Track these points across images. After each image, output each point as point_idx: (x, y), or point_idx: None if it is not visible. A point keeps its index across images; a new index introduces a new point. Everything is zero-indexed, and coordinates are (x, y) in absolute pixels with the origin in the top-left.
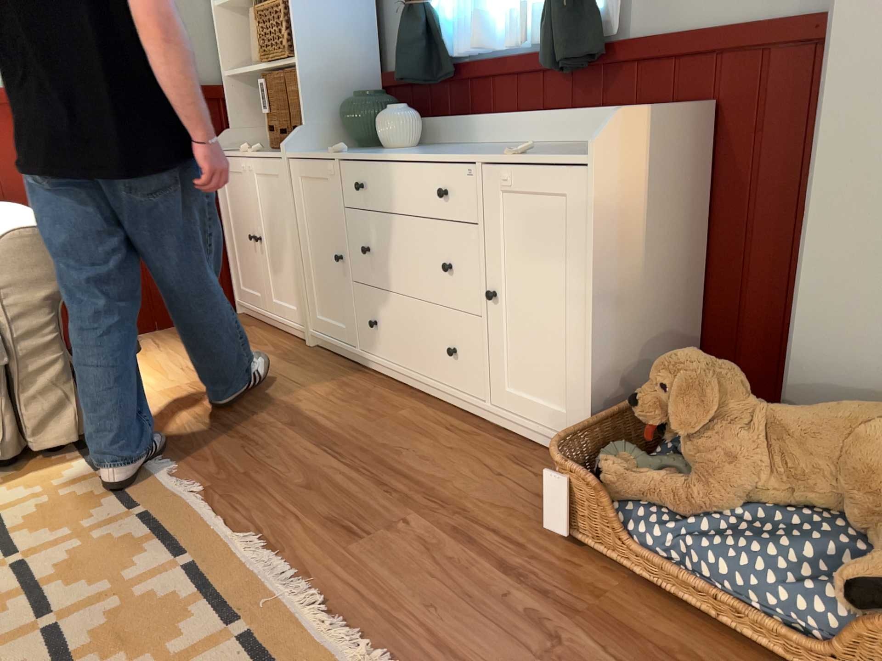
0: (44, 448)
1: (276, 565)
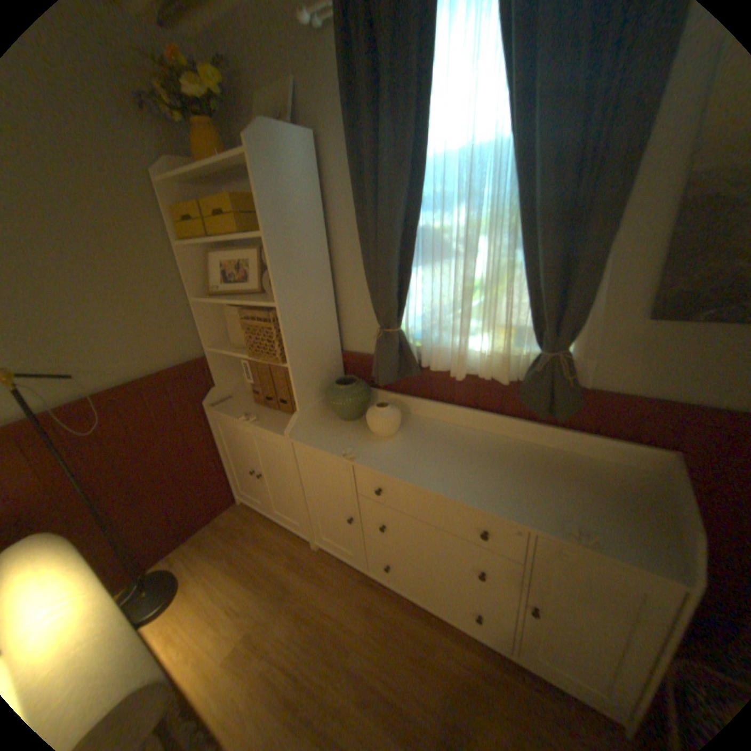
0: None
1: None
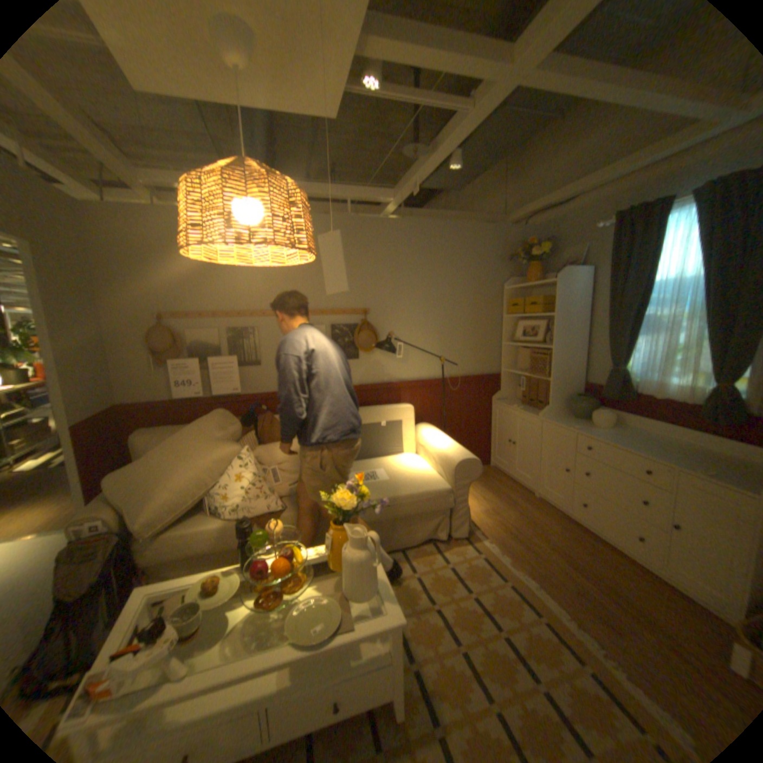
0: (455, 538)
1: (586, 639)
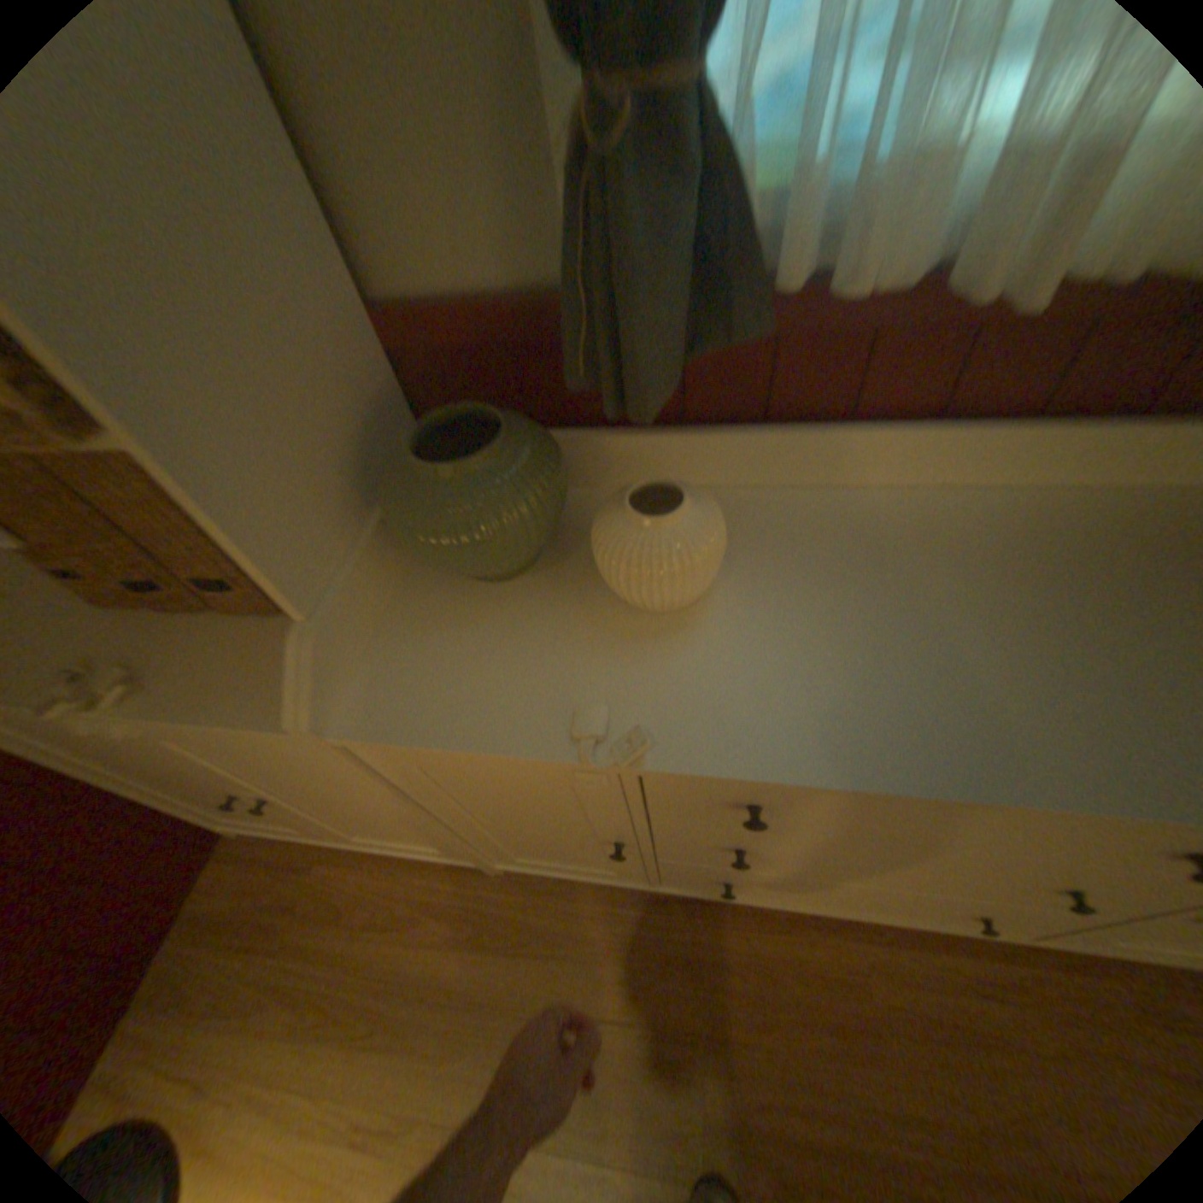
0: None
1: None
